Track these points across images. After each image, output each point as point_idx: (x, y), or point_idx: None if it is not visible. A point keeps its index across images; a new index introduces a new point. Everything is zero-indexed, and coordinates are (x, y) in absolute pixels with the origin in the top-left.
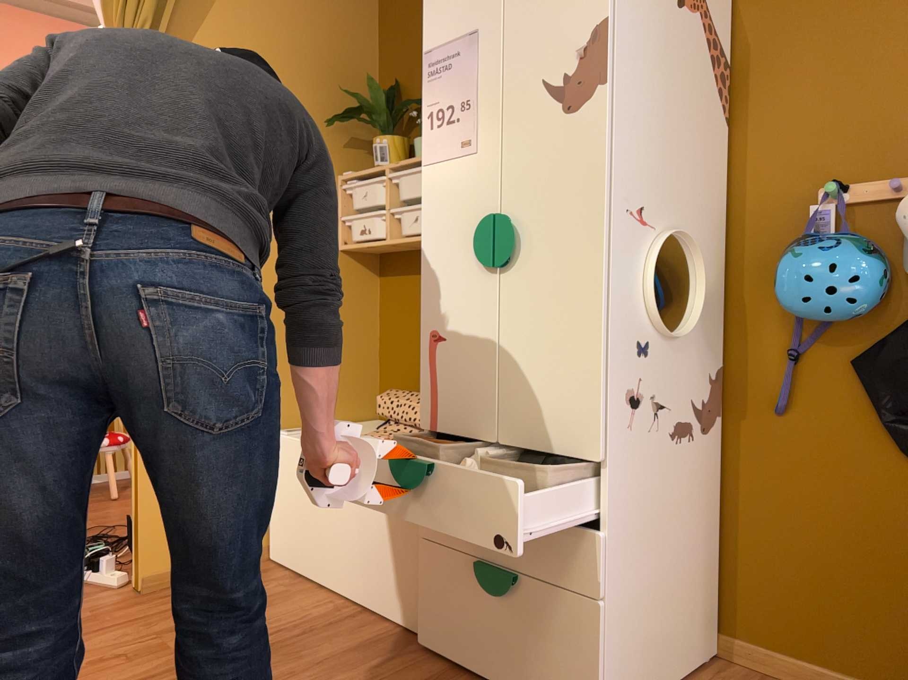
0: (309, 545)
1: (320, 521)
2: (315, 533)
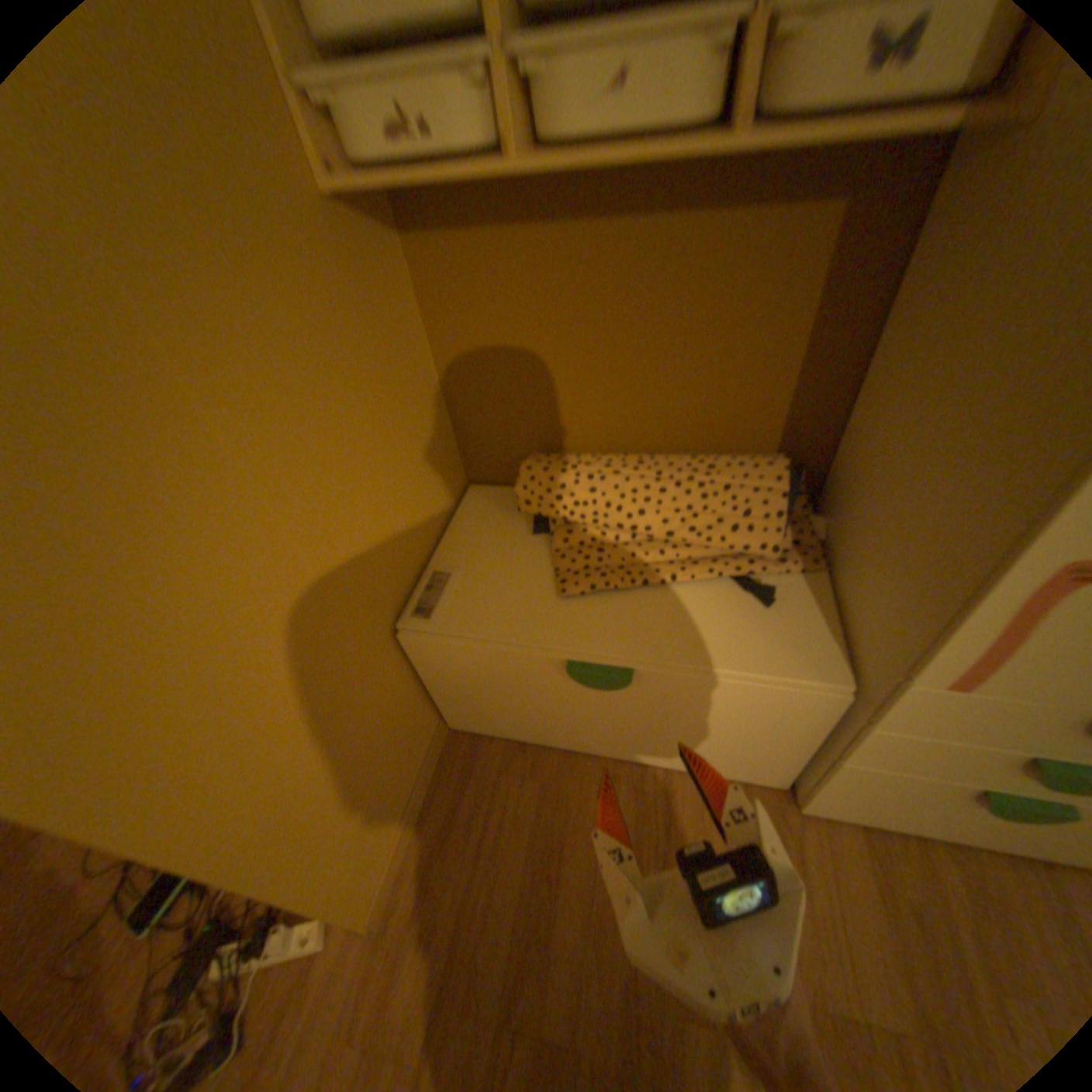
0: (540, 726)
1: (562, 713)
2: (550, 720)
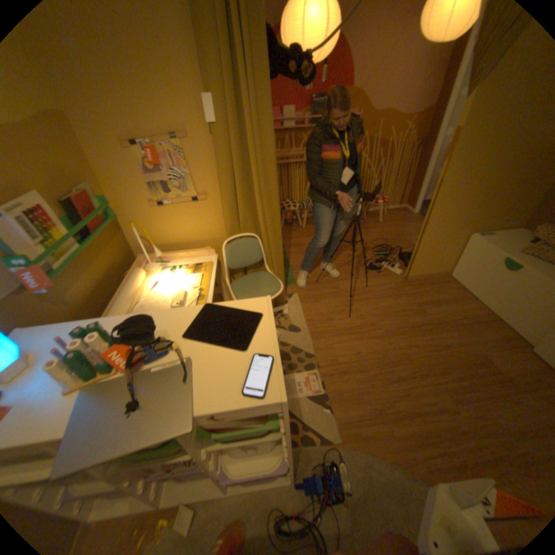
0: (478, 283)
1: (490, 279)
2: (484, 281)
